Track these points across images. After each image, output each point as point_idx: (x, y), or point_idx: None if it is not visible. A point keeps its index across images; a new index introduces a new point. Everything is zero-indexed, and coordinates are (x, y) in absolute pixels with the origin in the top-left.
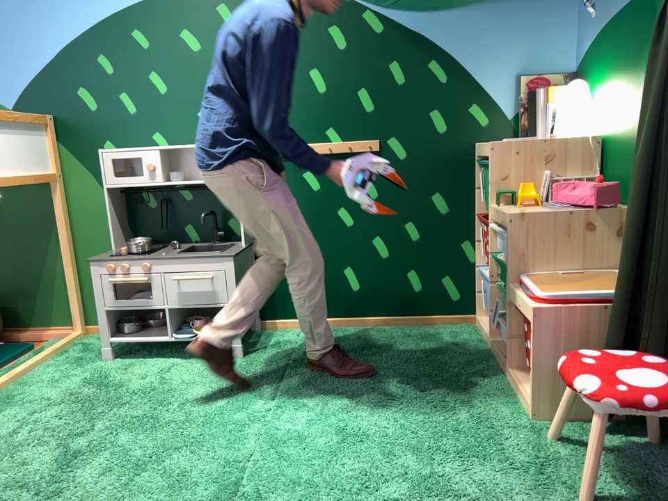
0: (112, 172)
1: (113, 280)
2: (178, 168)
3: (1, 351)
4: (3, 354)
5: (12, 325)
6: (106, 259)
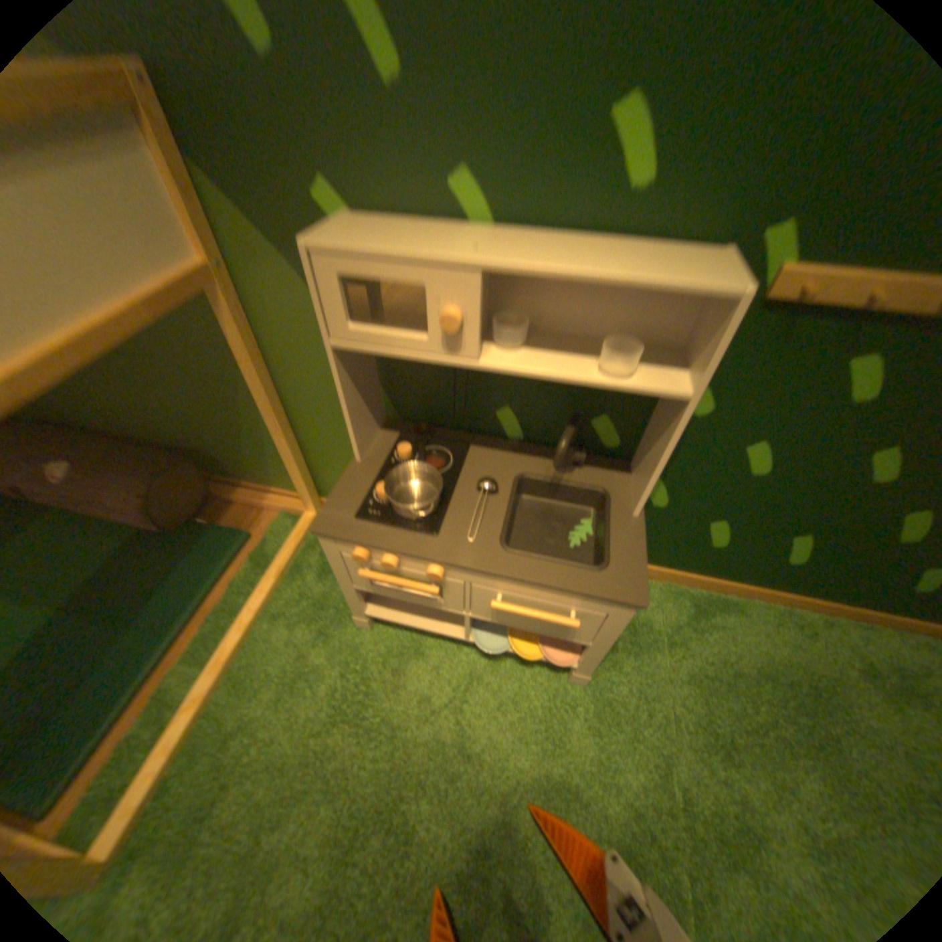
0: (345, 311)
1: (370, 578)
2: (513, 294)
3: (205, 548)
4: (207, 560)
5: (217, 474)
6: (353, 539)
